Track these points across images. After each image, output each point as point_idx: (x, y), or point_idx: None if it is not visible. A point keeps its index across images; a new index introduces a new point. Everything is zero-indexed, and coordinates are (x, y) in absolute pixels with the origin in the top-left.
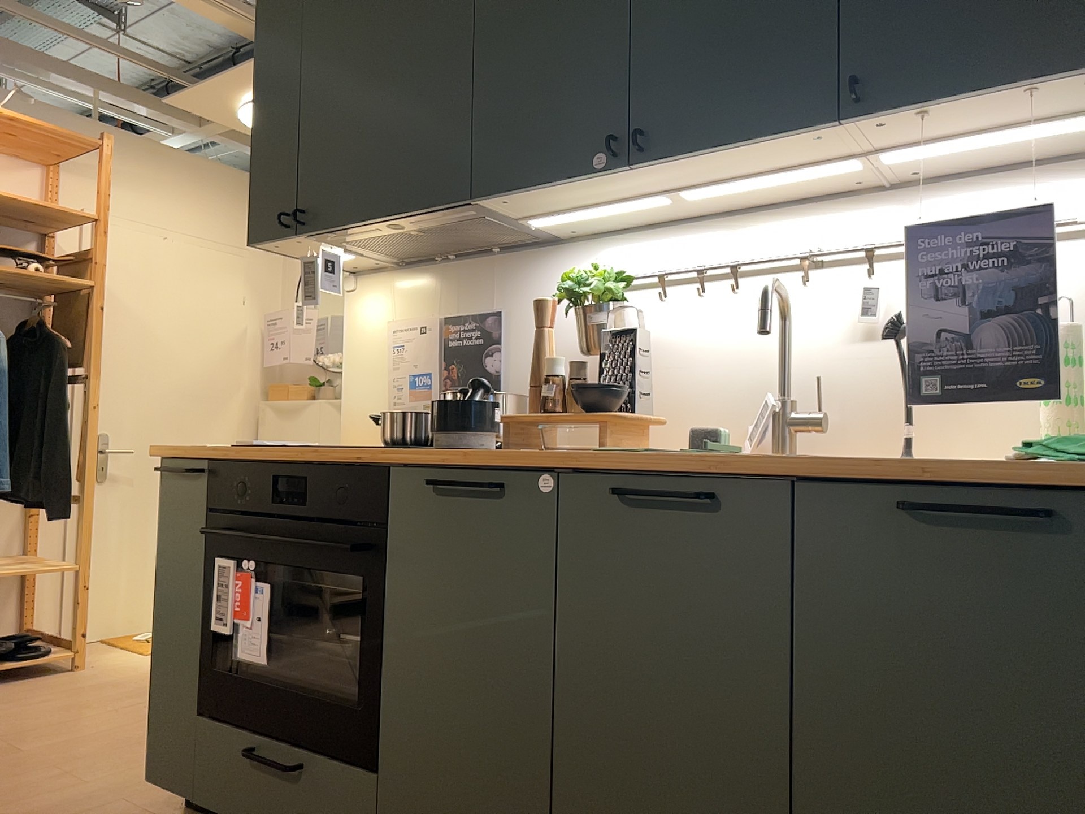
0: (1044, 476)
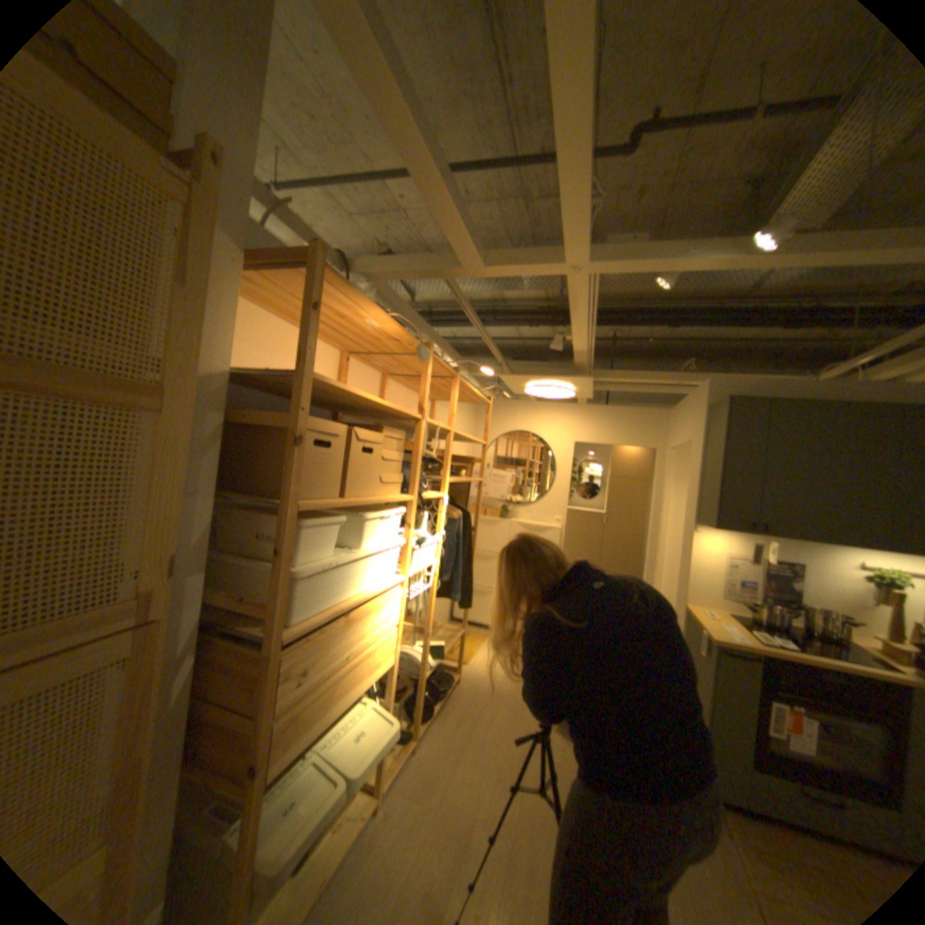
0: None
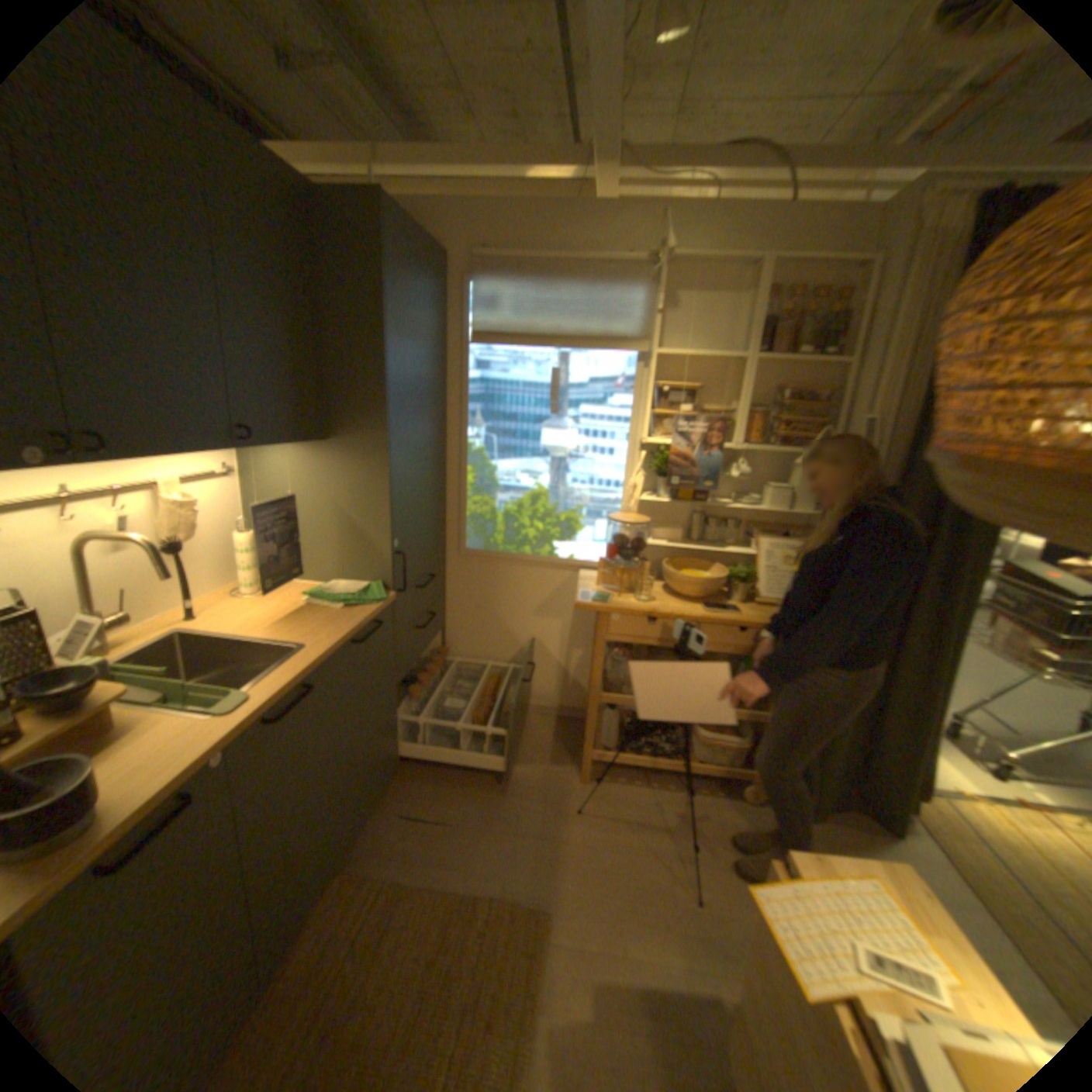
0: (371, 612)
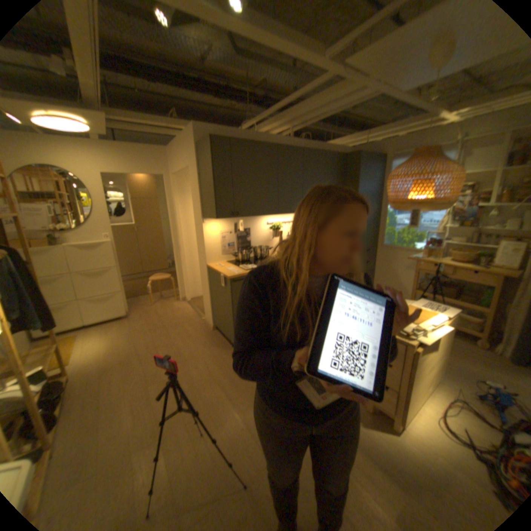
0: None
